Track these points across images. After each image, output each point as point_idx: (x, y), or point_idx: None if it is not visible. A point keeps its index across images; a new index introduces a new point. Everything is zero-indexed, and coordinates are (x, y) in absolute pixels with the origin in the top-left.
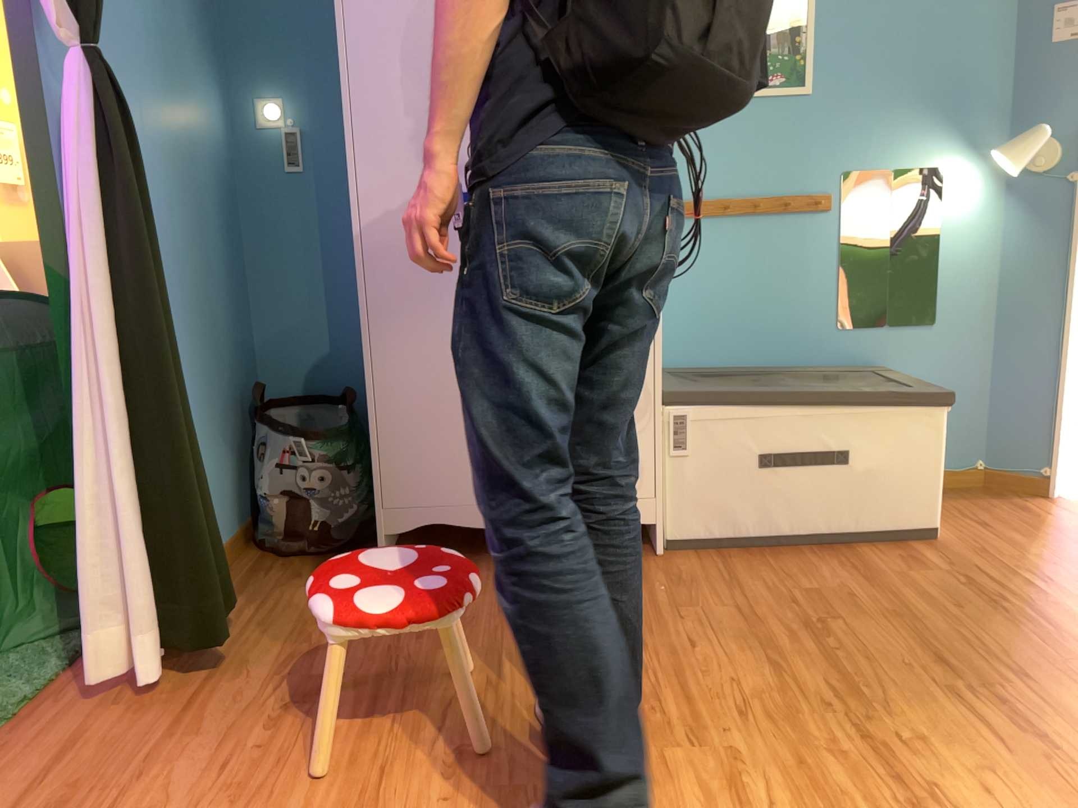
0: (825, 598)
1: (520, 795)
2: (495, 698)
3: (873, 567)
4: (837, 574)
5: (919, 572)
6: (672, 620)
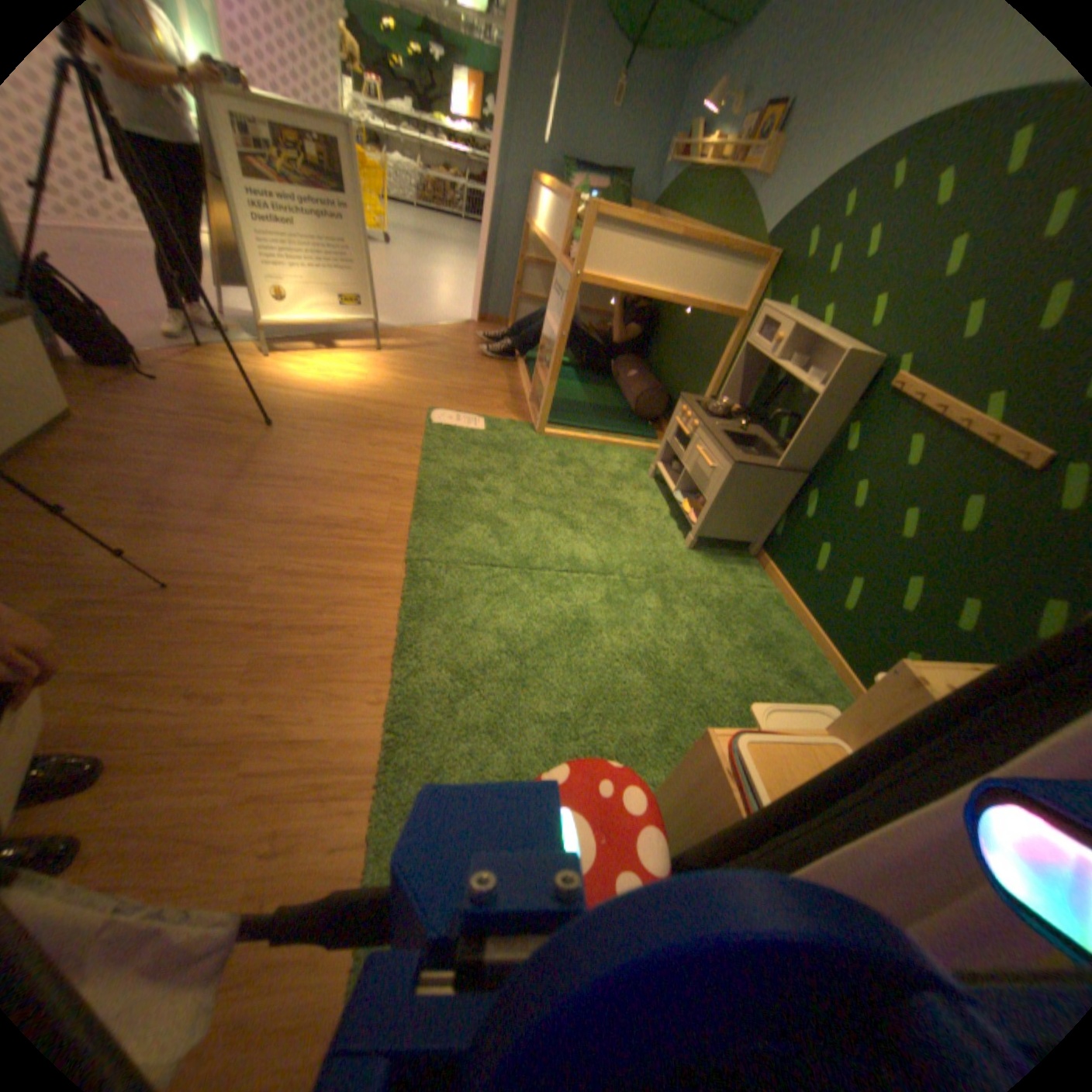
0: (113, 486)
1: (254, 656)
2: (123, 671)
3: (87, 454)
4: (80, 470)
5: (115, 442)
6: (77, 559)
